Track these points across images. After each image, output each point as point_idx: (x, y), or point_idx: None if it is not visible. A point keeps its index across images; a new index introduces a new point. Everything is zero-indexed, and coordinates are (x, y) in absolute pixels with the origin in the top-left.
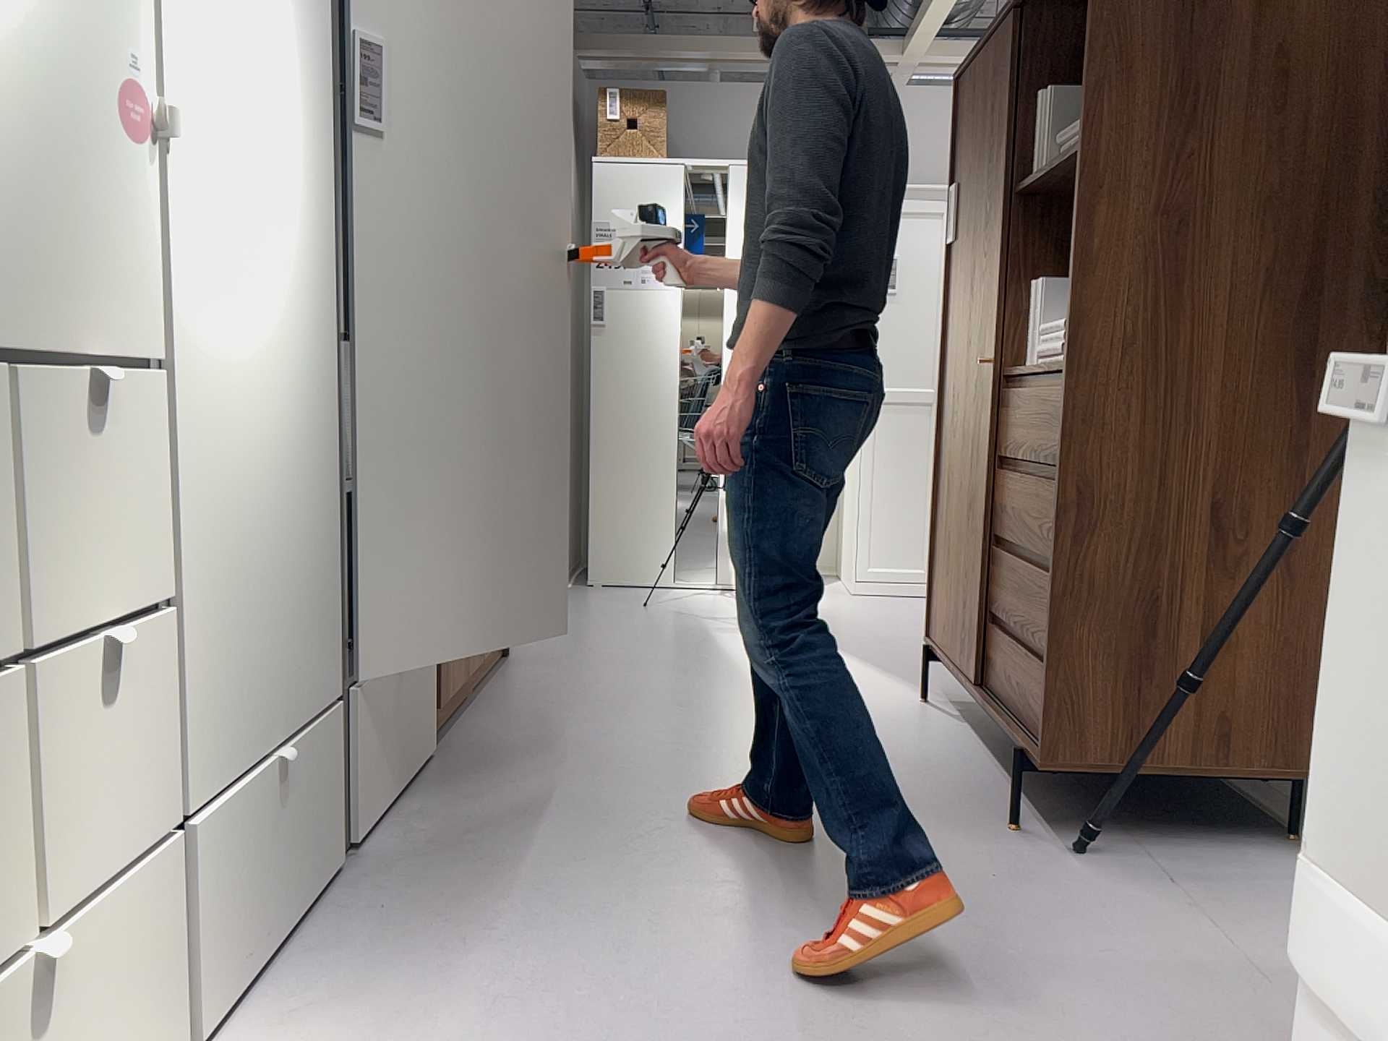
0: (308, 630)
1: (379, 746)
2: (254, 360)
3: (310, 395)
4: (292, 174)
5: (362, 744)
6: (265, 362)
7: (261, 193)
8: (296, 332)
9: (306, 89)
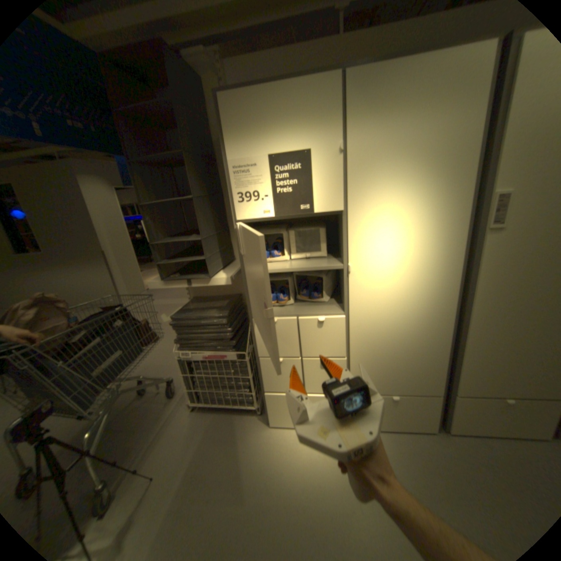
0: (422, 376)
1: (479, 418)
2: (394, 312)
3: (435, 319)
4: (429, 259)
5: (462, 413)
6: (402, 312)
7: (405, 270)
8: (425, 303)
9: (446, 229)
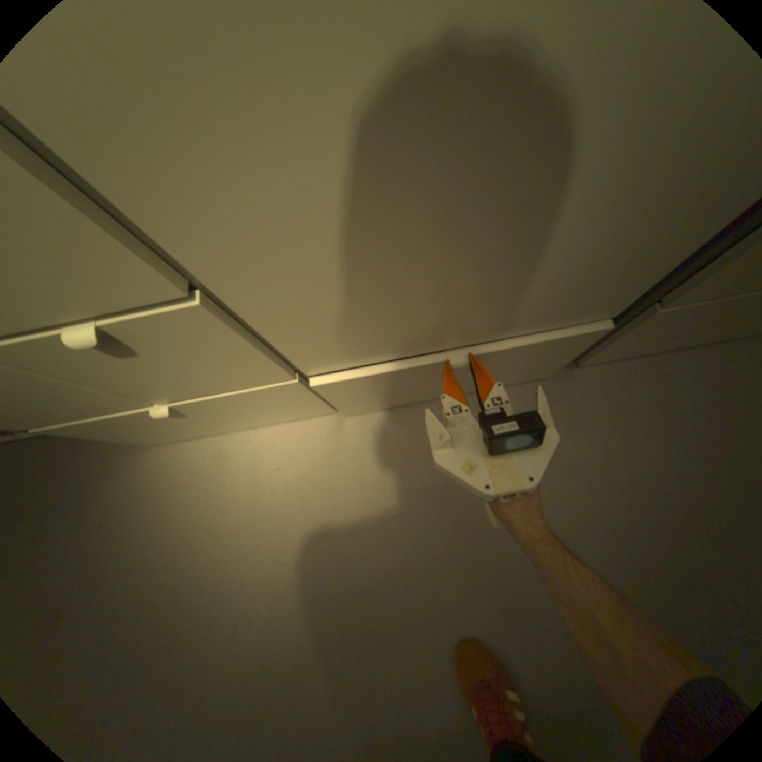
0: (580, 279)
1: (679, 330)
2: None
3: None
4: None
5: (642, 332)
6: None
7: None
8: None
9: None
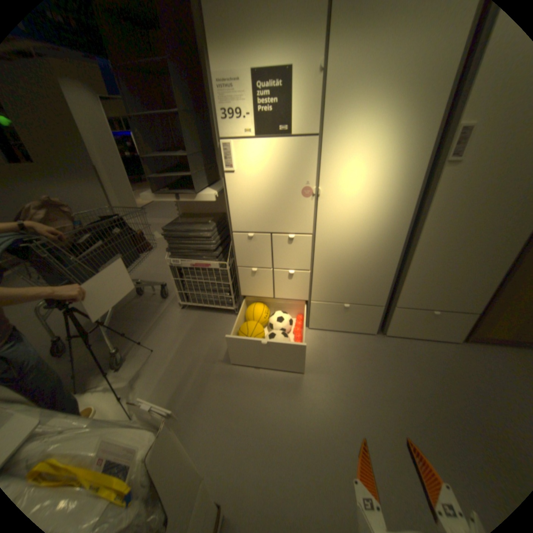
0: (370, 289)
1: (410, 324)
2: (354, 234)
3: (387, 242)
4: (390, 188)
5: (398, 320)
6: (360, 234)
7: (367, 196)
8: (381, 227)
9: (409, 159)
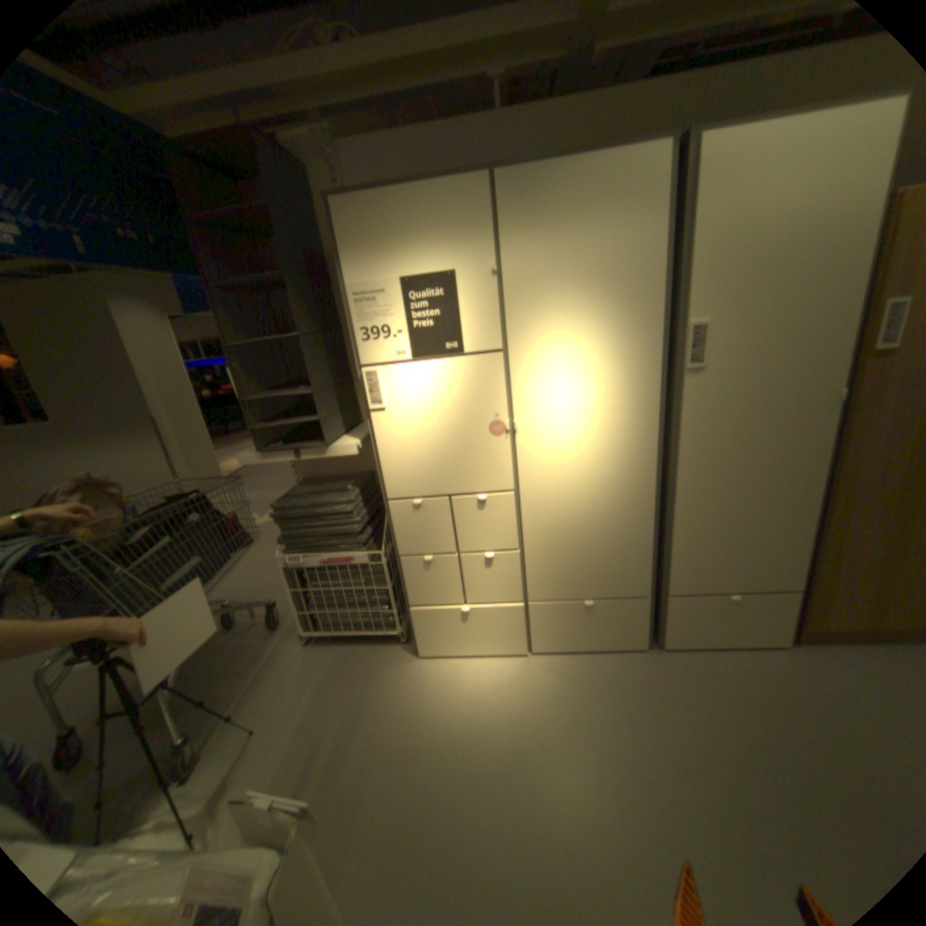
0: (621, 570)
1: (699, 624)
2: (578, 483)
3: (631, 490)
4: (617, 411)
5: (677, 618)
6: (588, 482)
7: (587, 426)
8: (616, 469)
9: (634, 371)
